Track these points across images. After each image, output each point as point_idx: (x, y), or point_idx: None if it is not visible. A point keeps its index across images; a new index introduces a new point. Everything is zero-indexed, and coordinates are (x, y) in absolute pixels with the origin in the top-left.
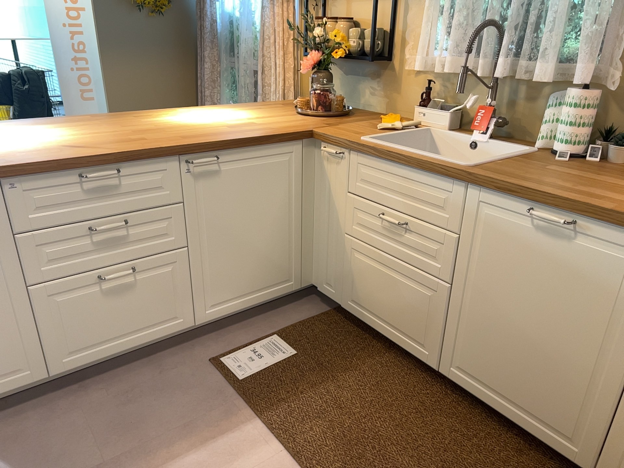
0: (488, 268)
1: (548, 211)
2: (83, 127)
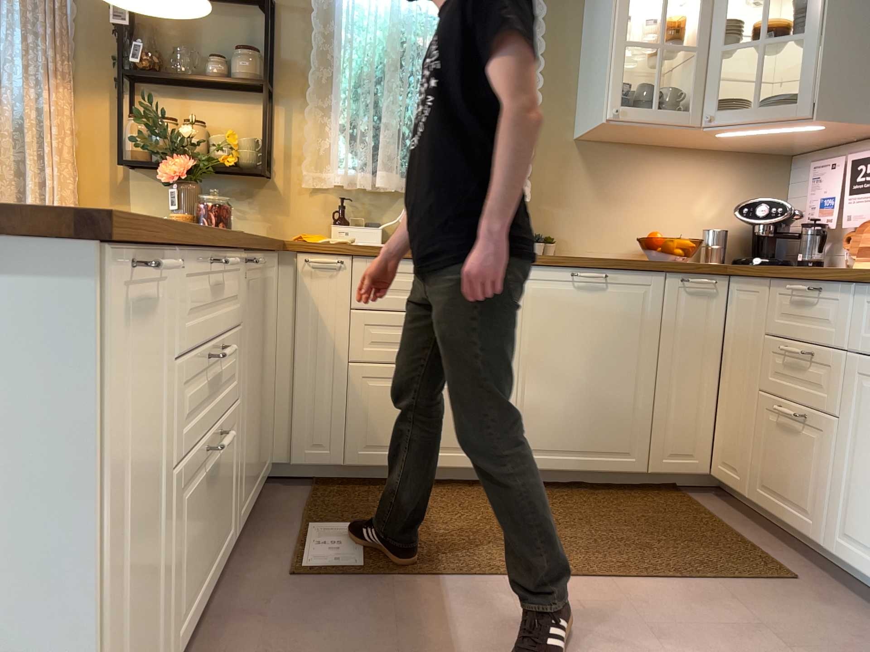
0: (542, 336)
1: (587, 271)
2: None
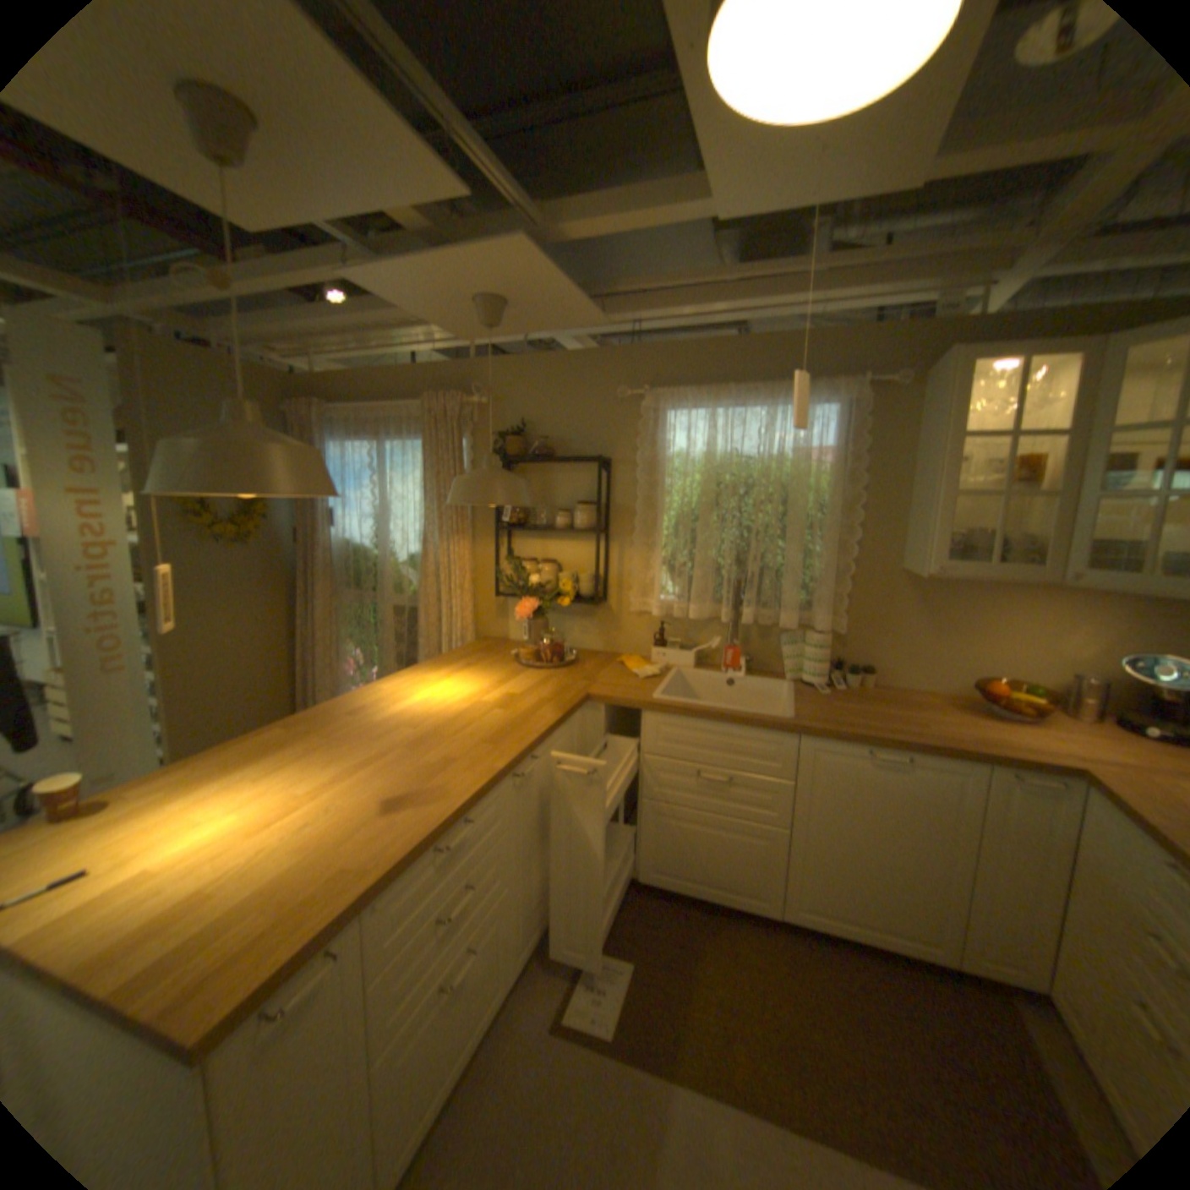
0: (832, 808)
1: (887, 752)
2: (316, 756)
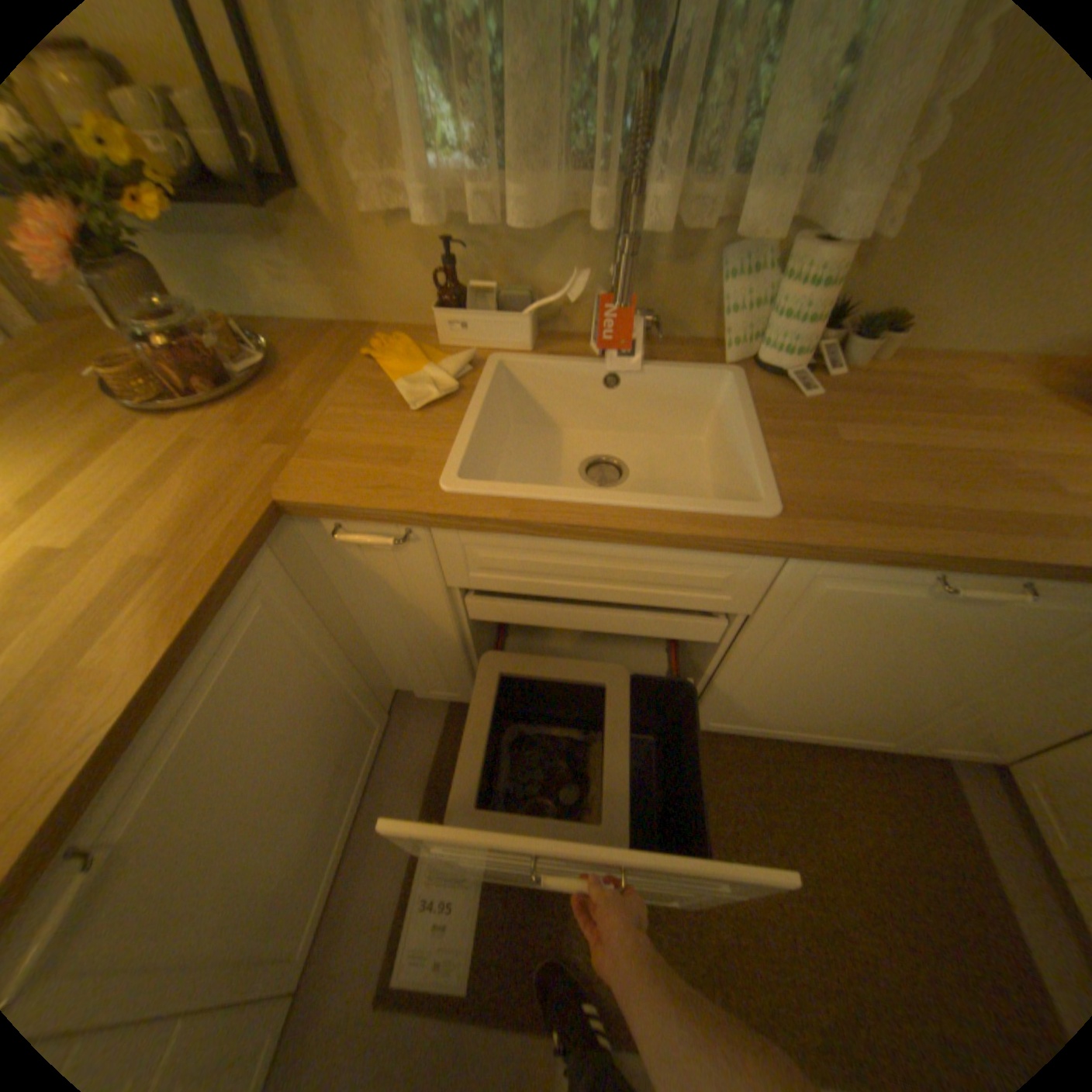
0: (811, 644)
1: (985, 577)
2: None
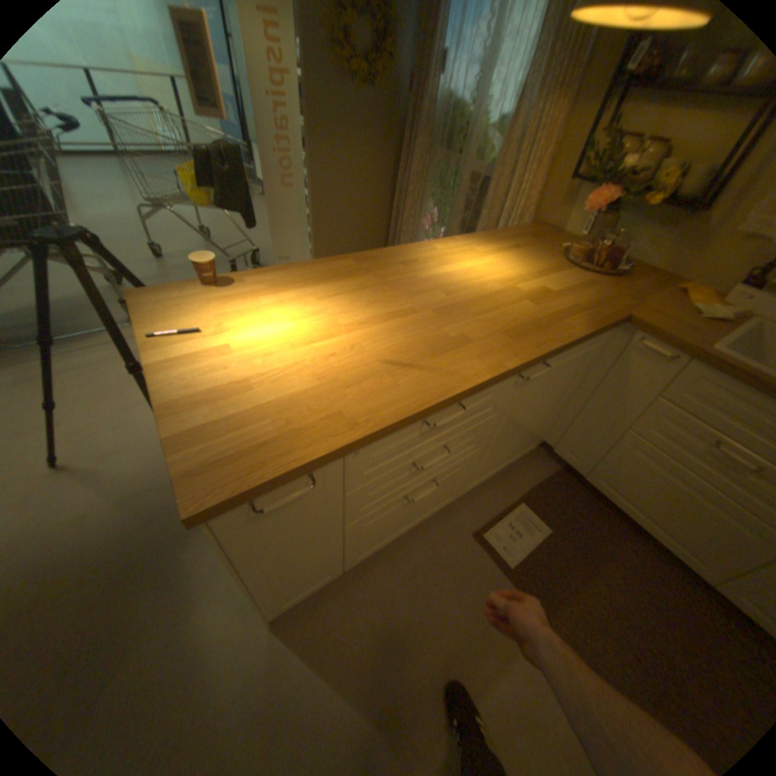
0: None
1: None
2: (365, 293)
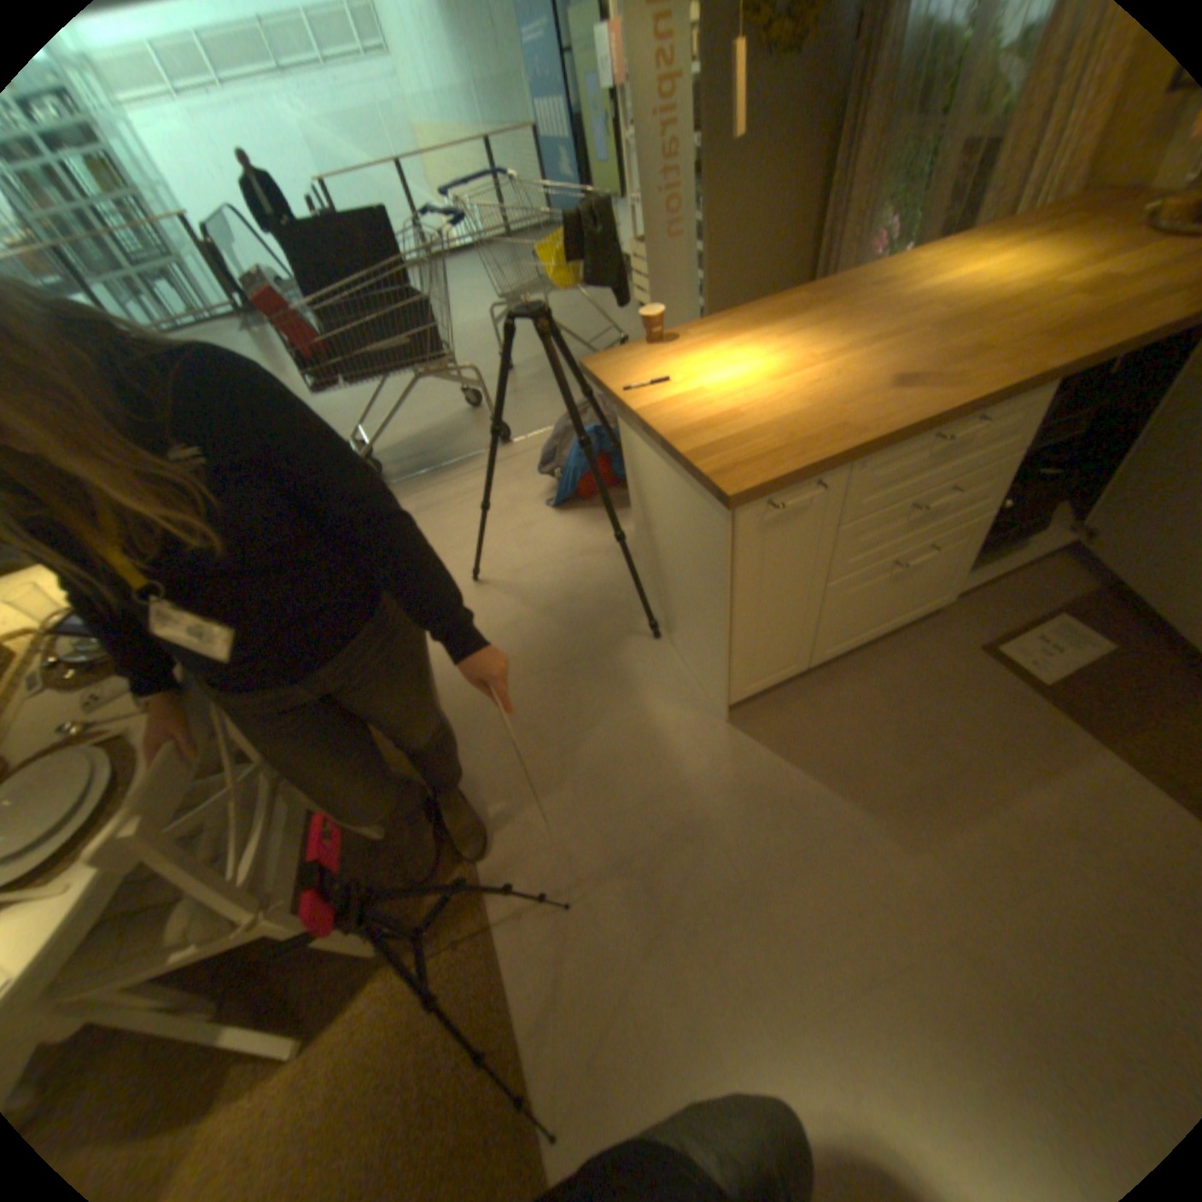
0: None
1: None
2: (833, 323)
